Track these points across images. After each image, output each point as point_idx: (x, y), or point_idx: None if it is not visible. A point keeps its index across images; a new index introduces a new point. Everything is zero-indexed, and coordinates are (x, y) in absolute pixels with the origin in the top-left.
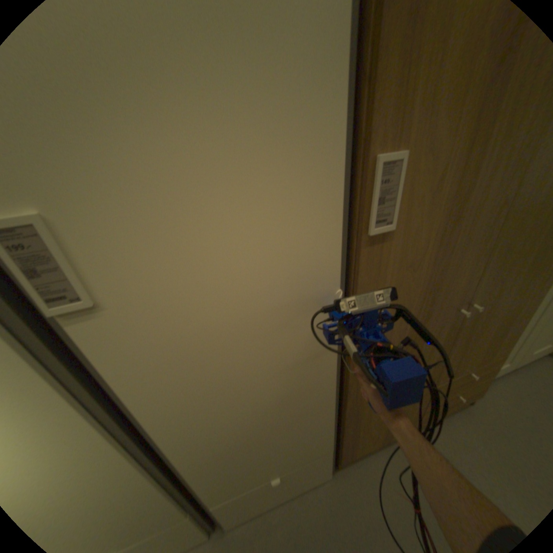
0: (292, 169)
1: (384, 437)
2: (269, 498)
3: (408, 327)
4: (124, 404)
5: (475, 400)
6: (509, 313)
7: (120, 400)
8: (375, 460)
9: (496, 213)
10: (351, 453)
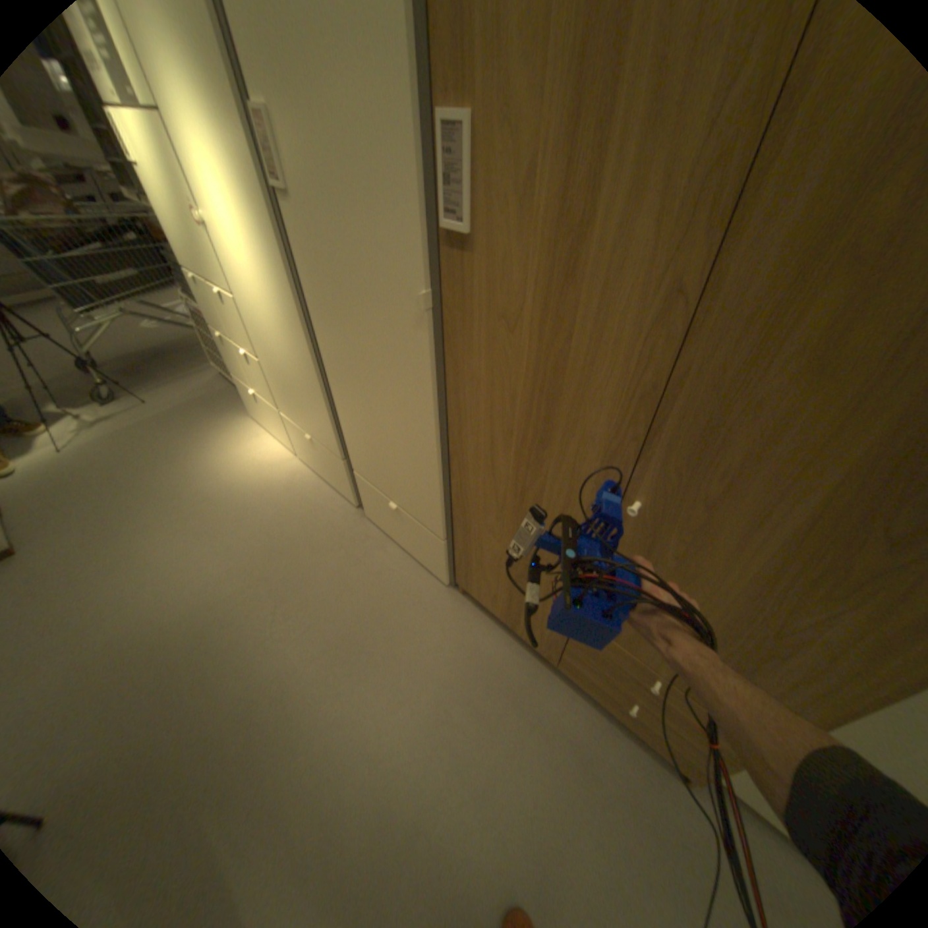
0: (373, 107)
1: (508, 610)
2: (395, 524)
3: (518, 433)
4: (307, 295)
5: (697, 784)
6: (754, 625)
7: (309, 292)
8: (496, 630)
9: (663, 305)
10: (468, 577)
